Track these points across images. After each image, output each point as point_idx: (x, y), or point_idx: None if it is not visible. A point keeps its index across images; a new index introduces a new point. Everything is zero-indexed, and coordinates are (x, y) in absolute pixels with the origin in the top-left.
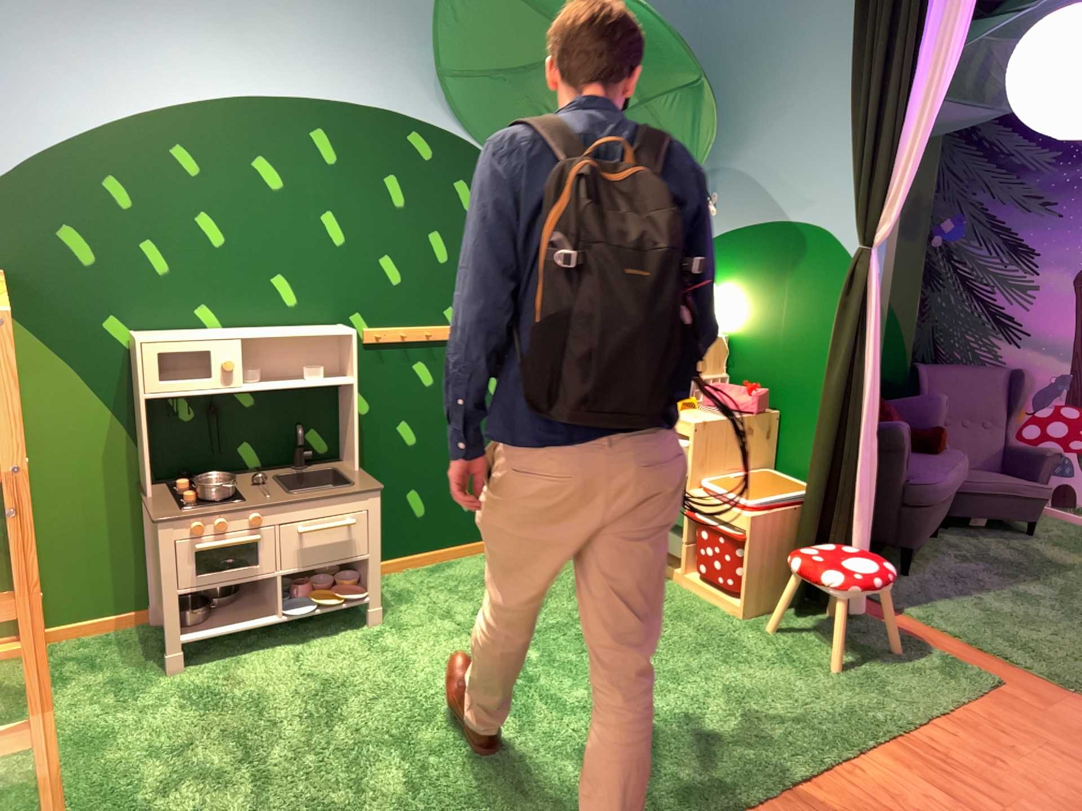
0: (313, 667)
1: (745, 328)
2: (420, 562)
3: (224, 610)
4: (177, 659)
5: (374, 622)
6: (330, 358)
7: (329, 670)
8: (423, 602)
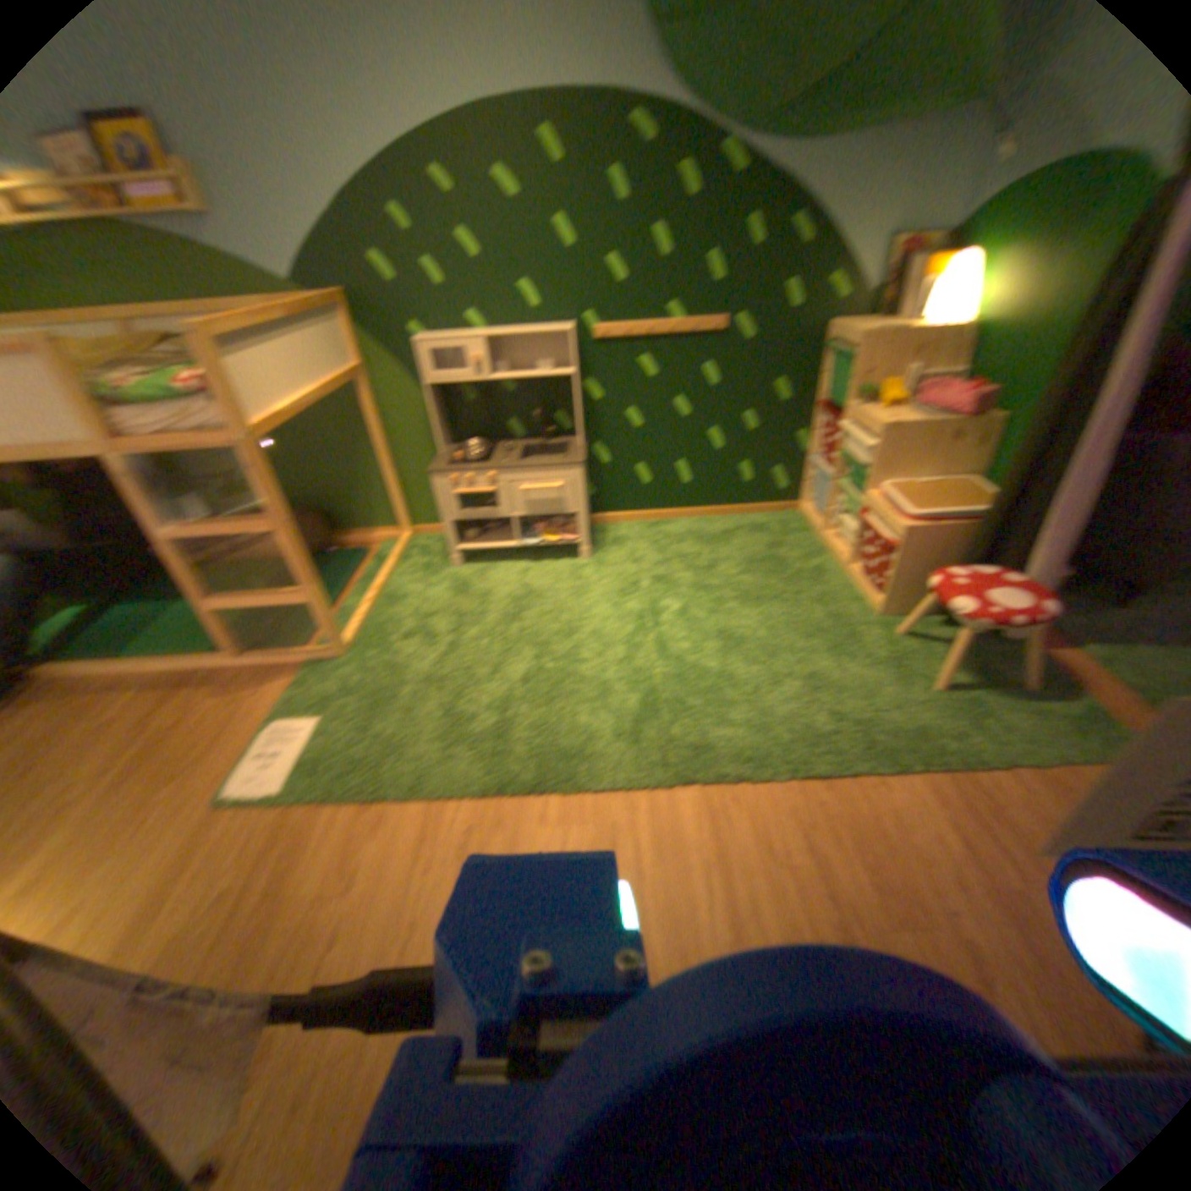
0: (522, 582)
1: (1001, 310)
2: (641, 518)
3: (484, 534)
4: (455, 560)
5: (578, 558)
6: (558, 350)
7: (529, 586)
8: (622, 549)
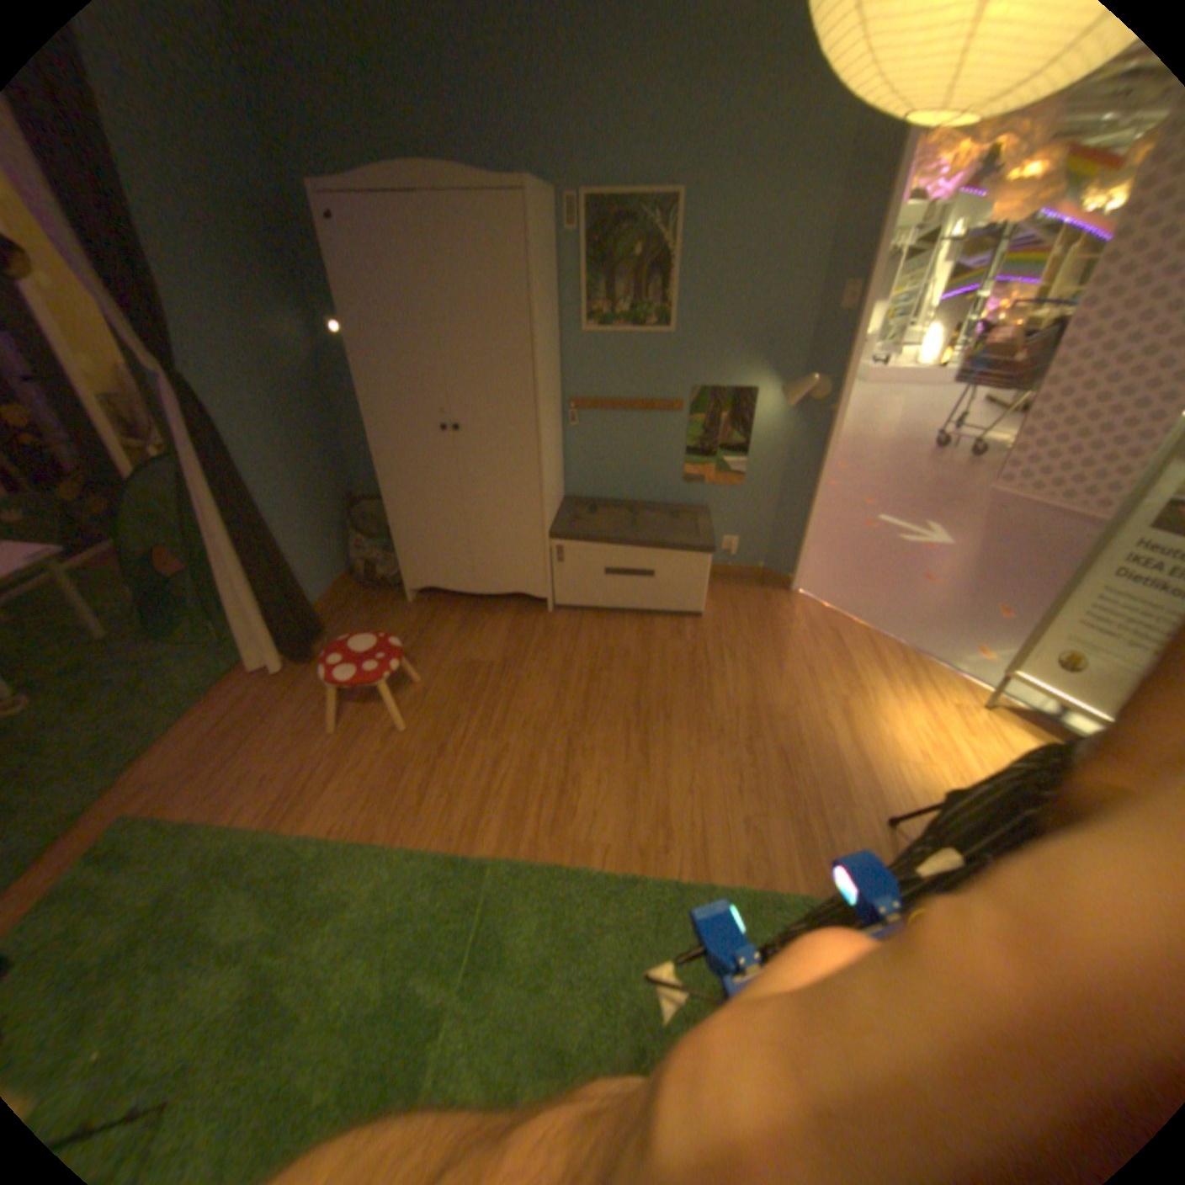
0: None
1: None
2: None
3: None
4: None
5: None
6: None
7: None
8: None
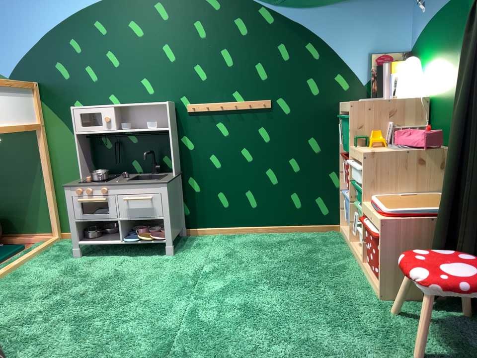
0: (118, 270)
1: (440, 86)
2: (225, 233)
3: (104, 236)
4: (80, 254)
5: (167, 256)
6: (166, 118)
7: (121, 272)
8: (202, 252)
